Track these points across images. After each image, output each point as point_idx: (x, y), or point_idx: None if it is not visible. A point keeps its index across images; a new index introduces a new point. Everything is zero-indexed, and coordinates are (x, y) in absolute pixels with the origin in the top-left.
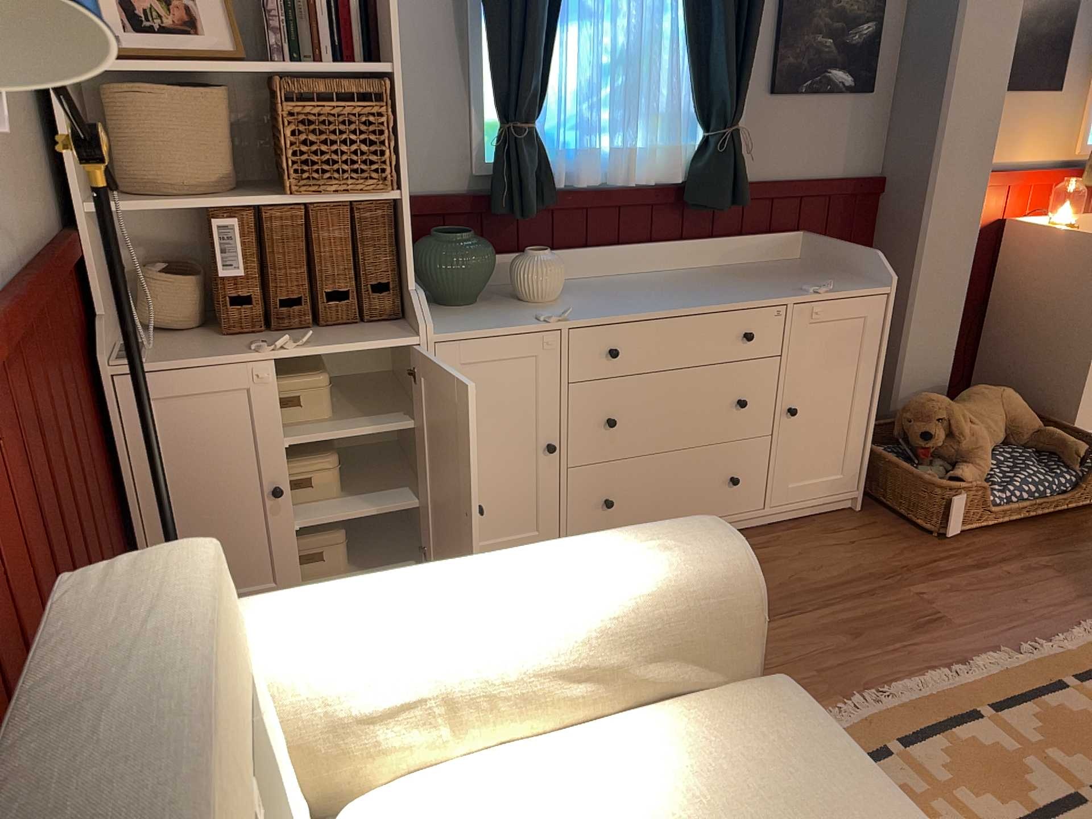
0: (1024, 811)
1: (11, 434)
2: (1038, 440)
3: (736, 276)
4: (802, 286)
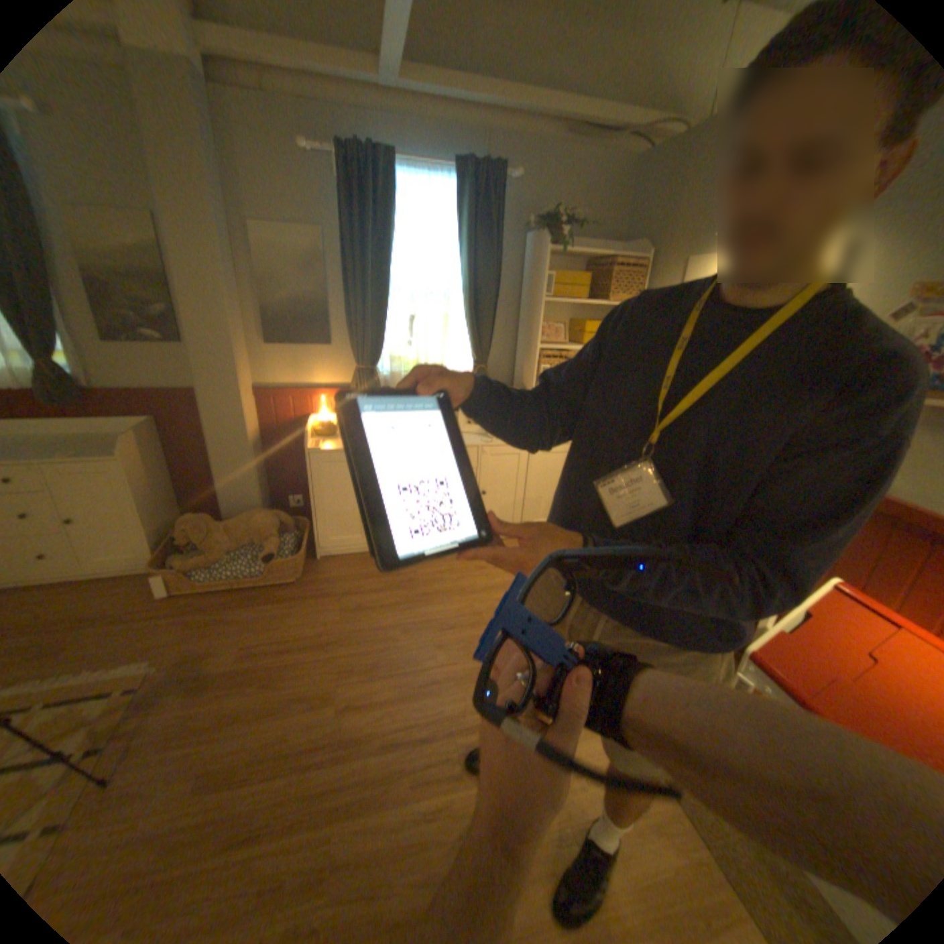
0: None
1: None
2: (266, 544)
3: (68, 442)
4: (70, 452)
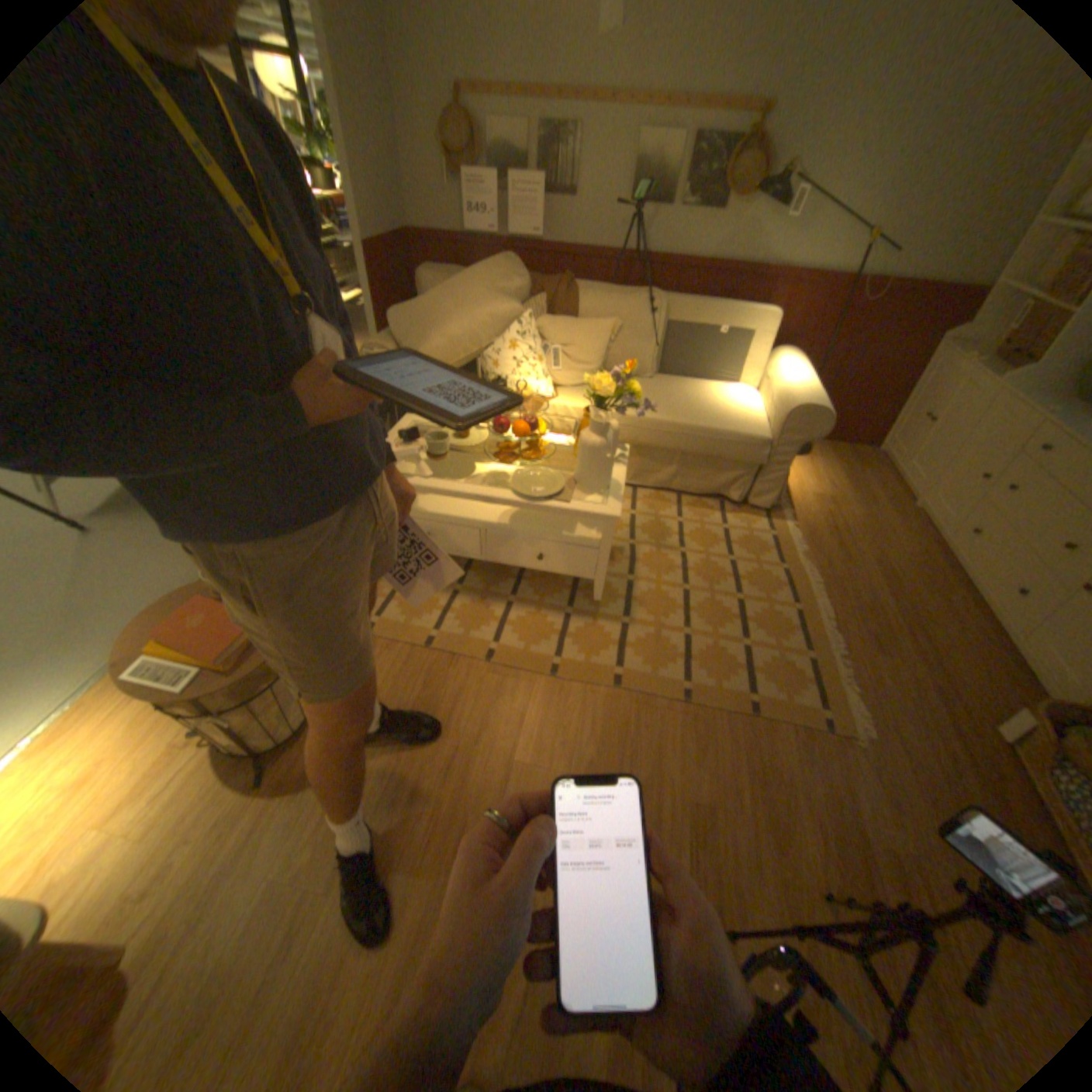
0: (741, 578)
1: (843, 308)
2: None
3: None
4: None
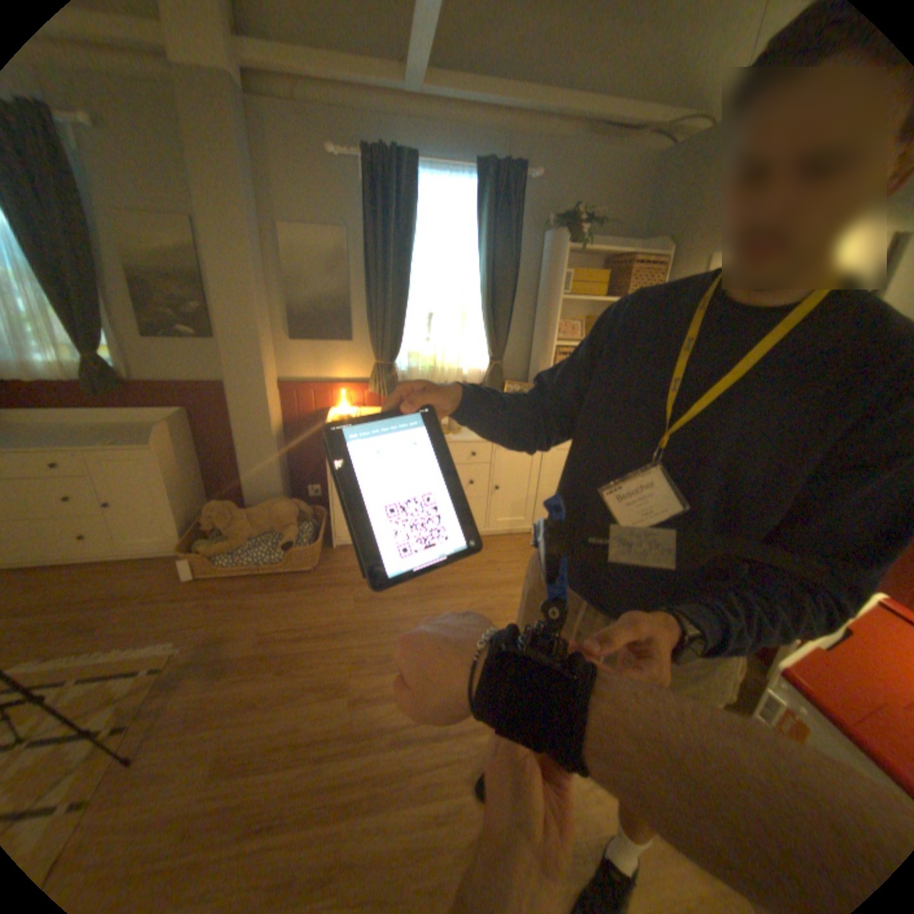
0: None
1: None
2: (286, 532)
3: (108, 431)
4: (110, 441)
